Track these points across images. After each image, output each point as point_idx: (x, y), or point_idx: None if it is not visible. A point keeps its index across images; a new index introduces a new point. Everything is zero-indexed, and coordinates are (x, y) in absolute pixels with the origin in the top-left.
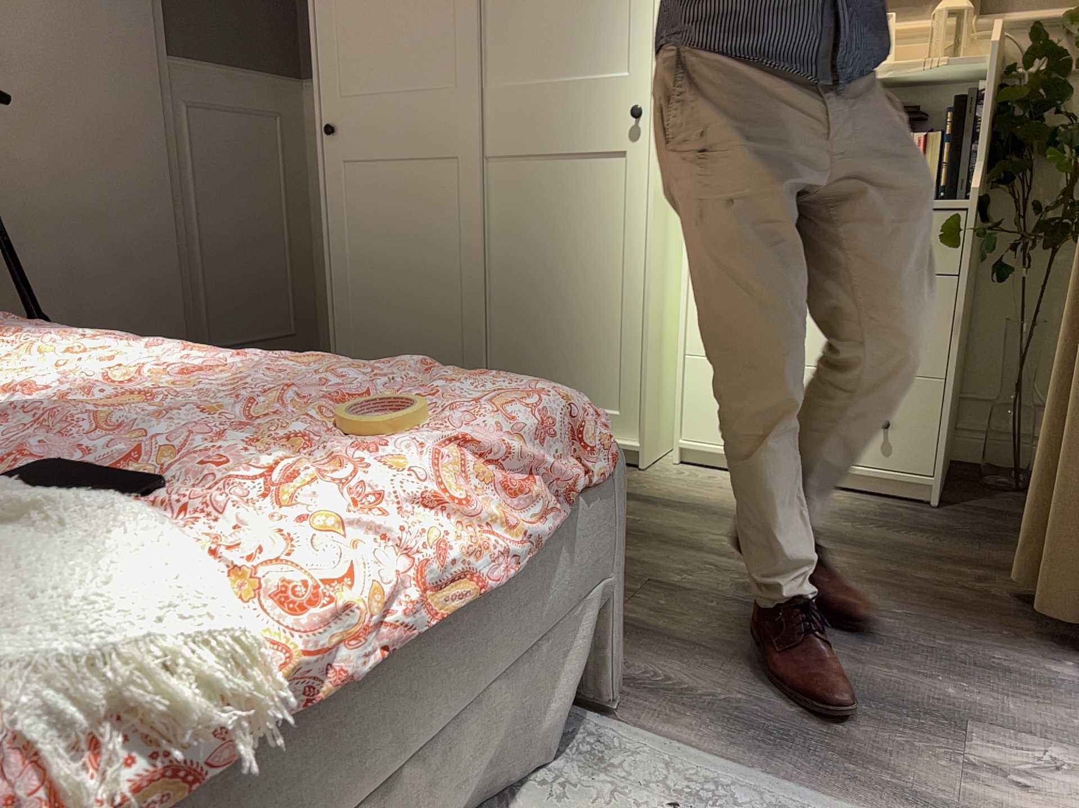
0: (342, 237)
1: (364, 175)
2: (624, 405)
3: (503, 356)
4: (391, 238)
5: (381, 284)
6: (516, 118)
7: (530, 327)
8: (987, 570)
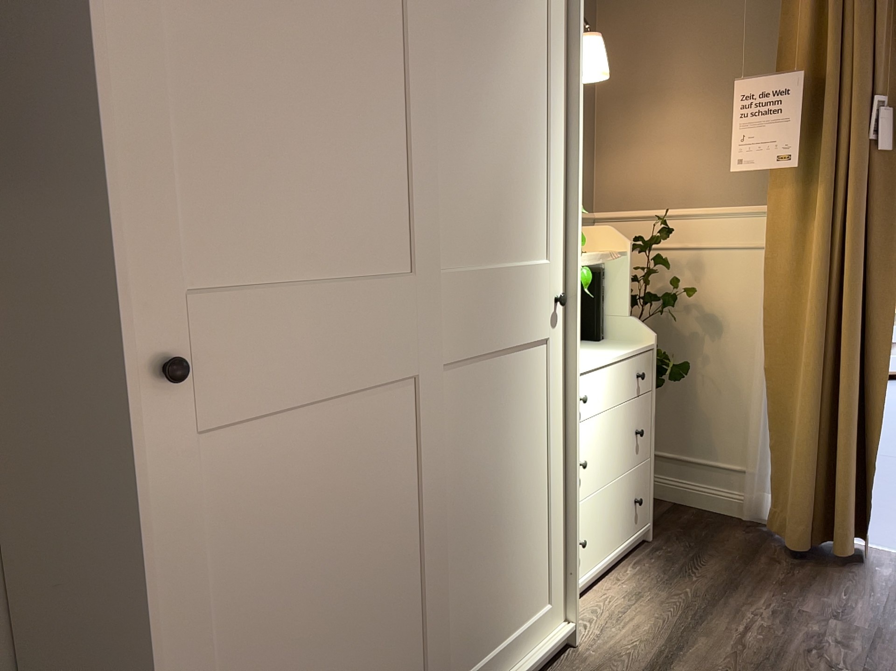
0: (194, 600)
1: (245, 444)
2: (553, 594)
3: (454, 628)
4: (307, 547)
5: (286, 646)
6: (467, 310)
7: (480, 568)
8: (753, 555)
